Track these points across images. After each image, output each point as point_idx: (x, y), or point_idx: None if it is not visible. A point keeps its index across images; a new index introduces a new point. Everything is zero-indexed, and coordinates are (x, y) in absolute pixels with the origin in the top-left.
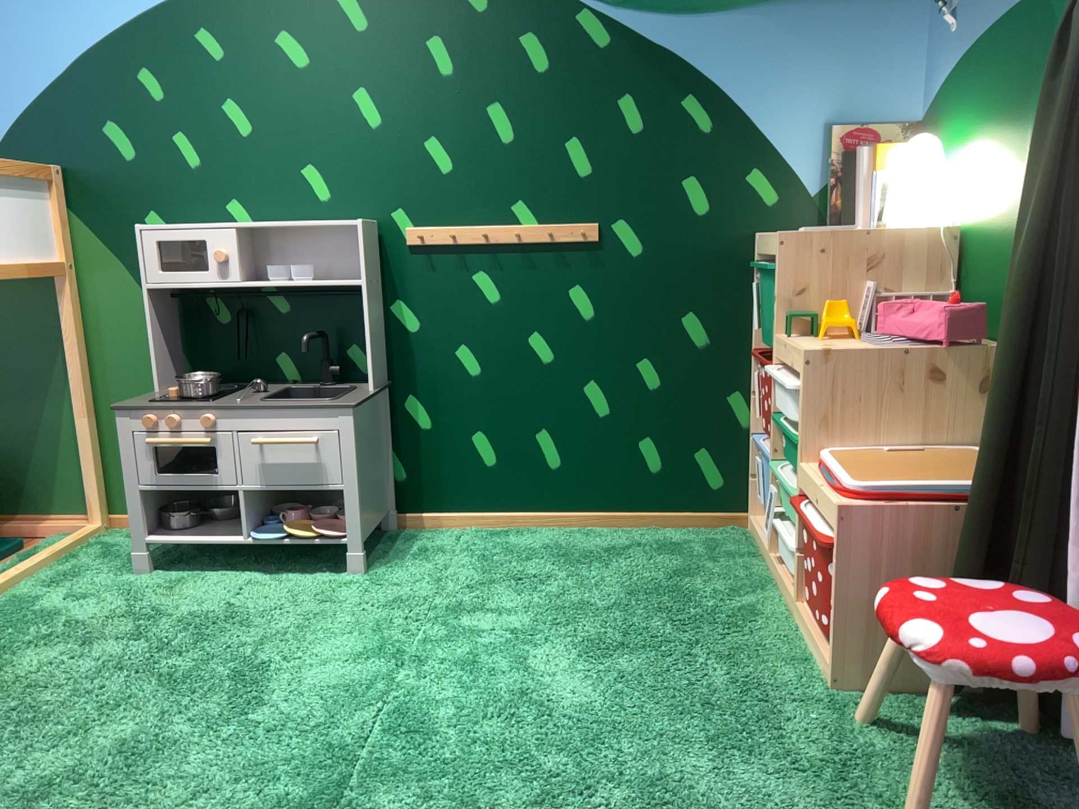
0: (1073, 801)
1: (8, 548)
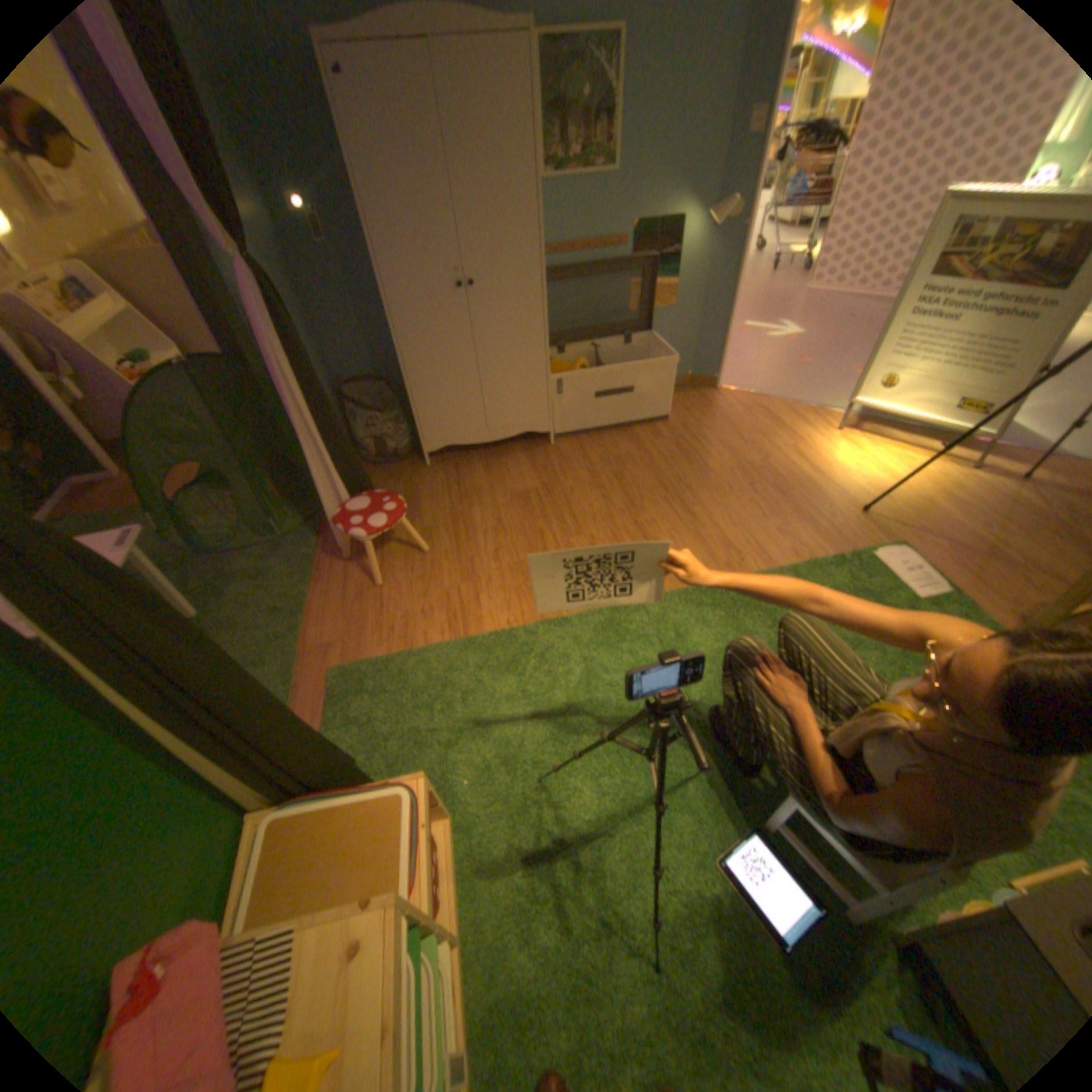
0: (361, 747)
1: None
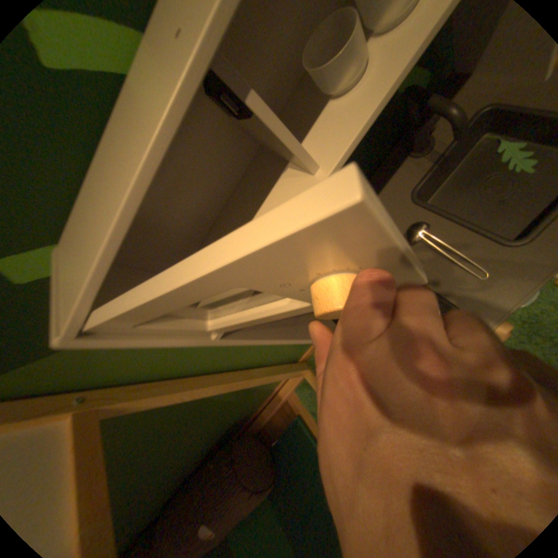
0: None
1: (304, 428)
